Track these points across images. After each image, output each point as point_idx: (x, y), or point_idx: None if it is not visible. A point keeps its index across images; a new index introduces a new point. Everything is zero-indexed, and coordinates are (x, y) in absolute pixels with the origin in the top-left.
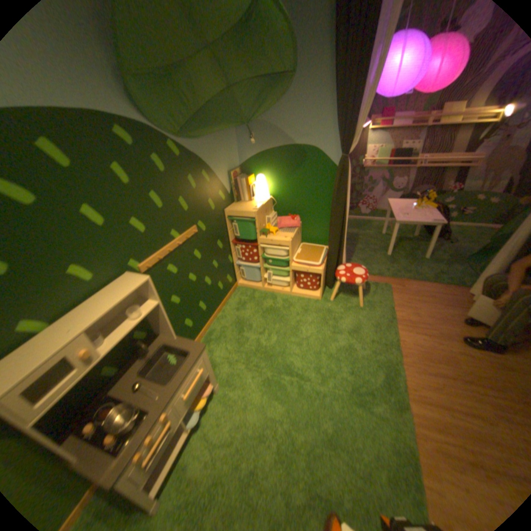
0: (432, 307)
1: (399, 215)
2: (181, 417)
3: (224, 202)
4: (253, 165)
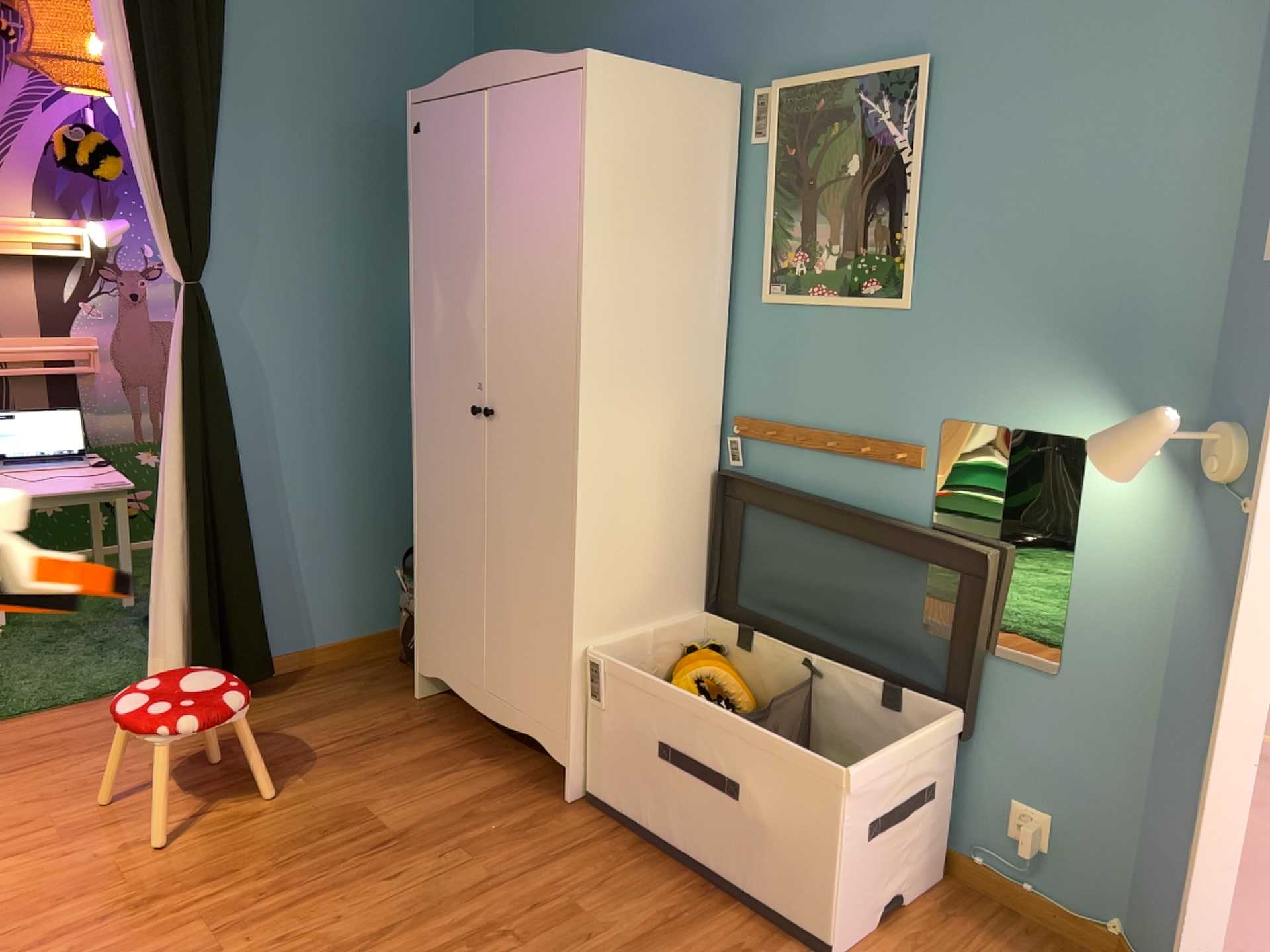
0: (35, 773)
1: None
2: None
3: None
4: None
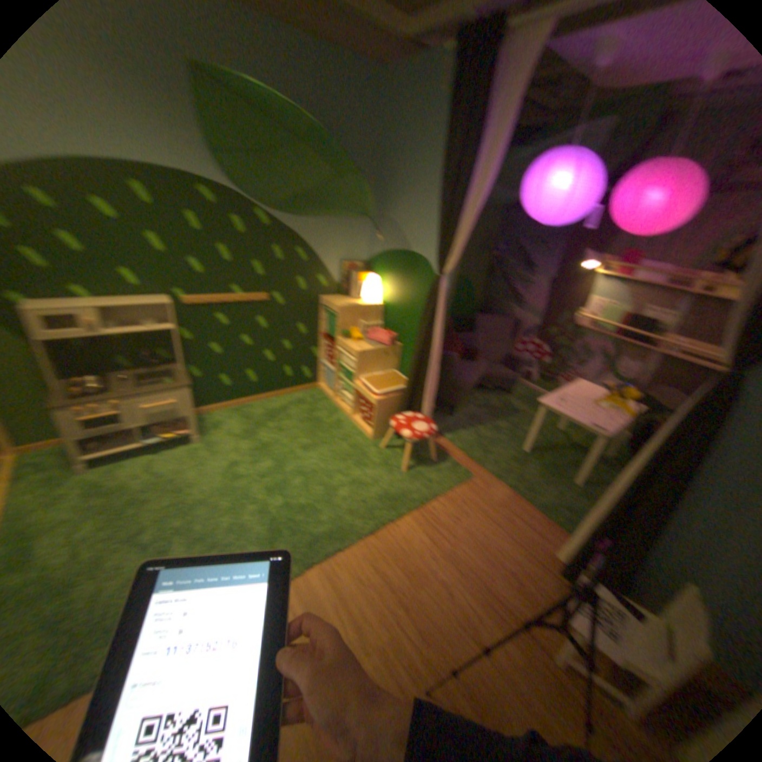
0: (490, 529)
1: (557, 400)
2: (139, 426)
3: (326, 291)
4: (378, 264)
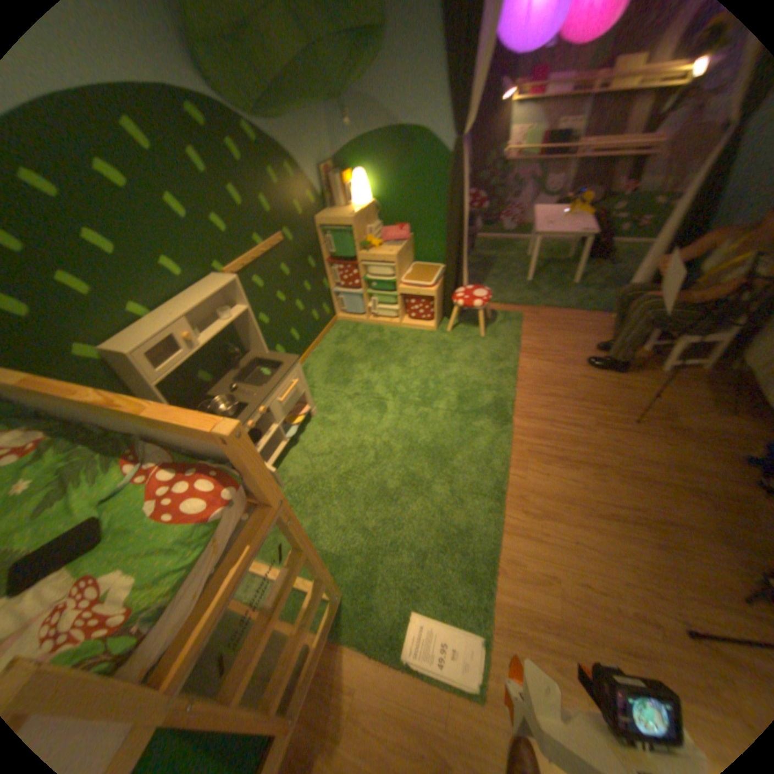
0: (565, 335)
1: (543, 226)
2: (279, 422)
3: (315, 208)
4: (349, 156)
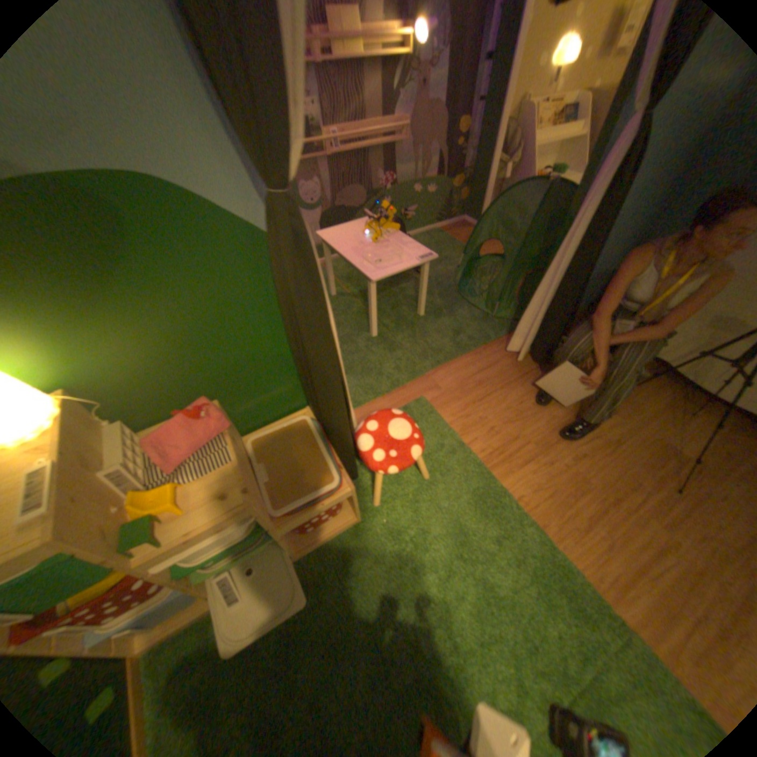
0: (494, 402)
1: (368, 266)
2: None
3: None
4: None
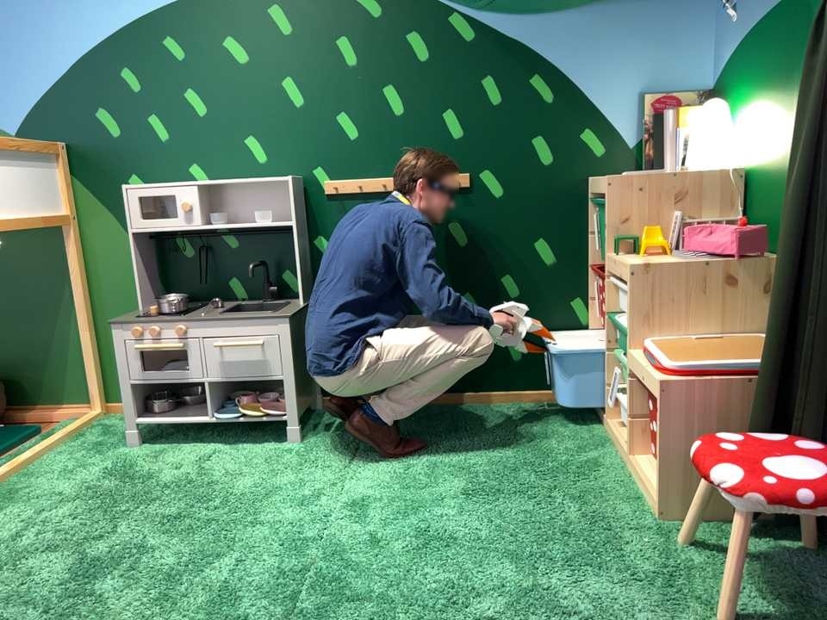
0: None
1: None
2: (206, 378)
3: (599, 162)
4: (729, 79)
